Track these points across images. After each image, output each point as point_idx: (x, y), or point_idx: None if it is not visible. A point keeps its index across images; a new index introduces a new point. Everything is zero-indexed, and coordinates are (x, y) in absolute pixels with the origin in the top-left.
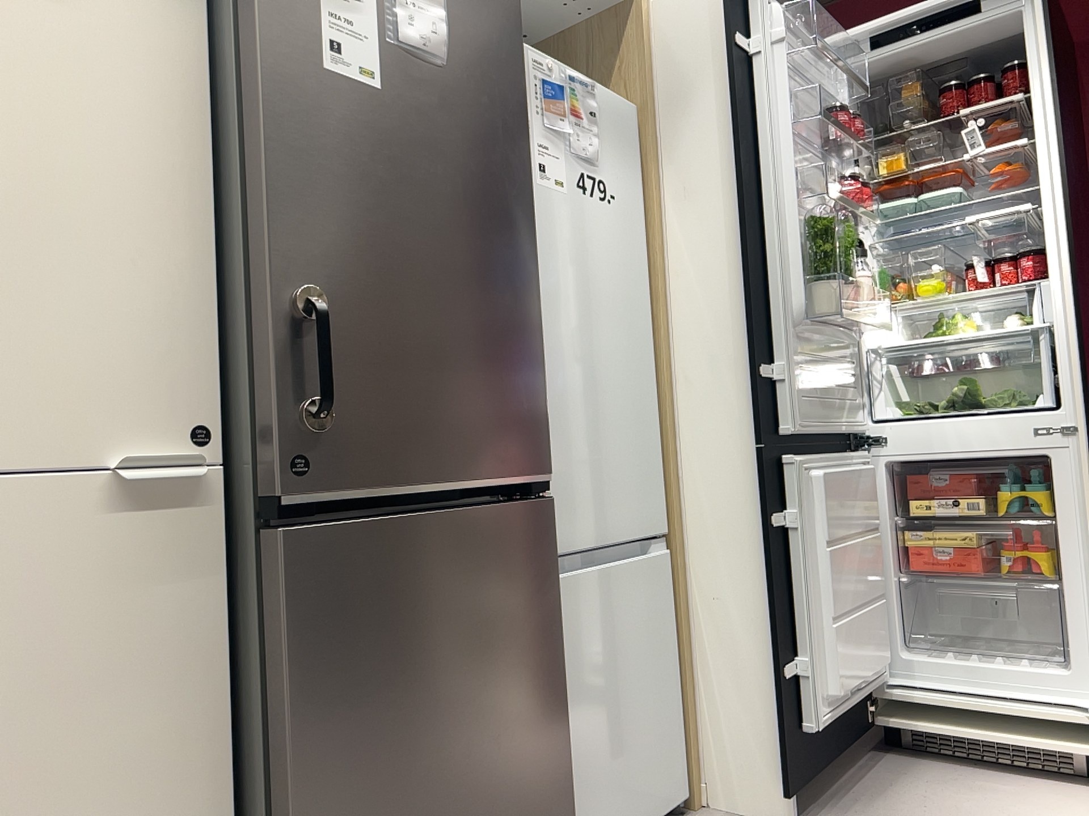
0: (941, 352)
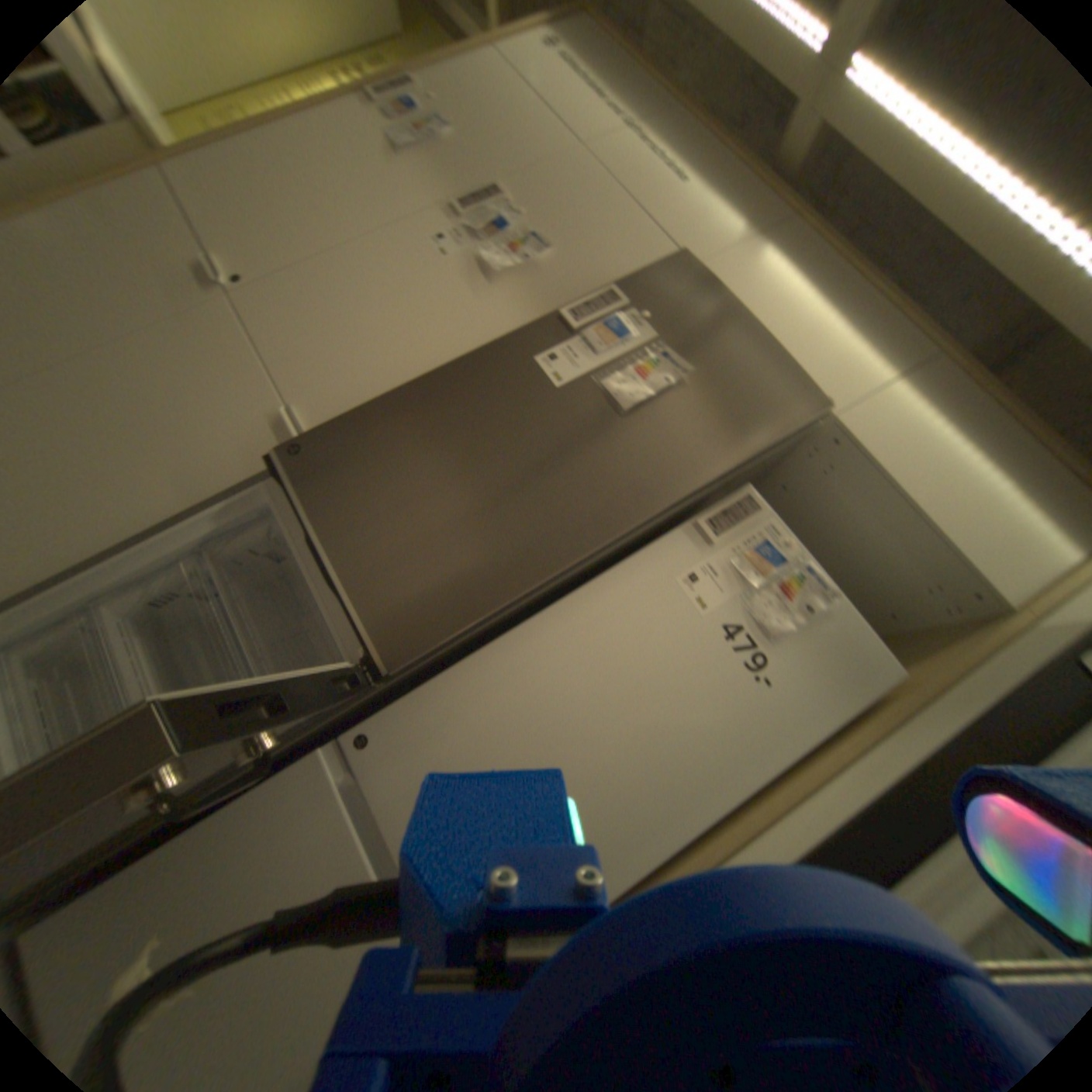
0: None
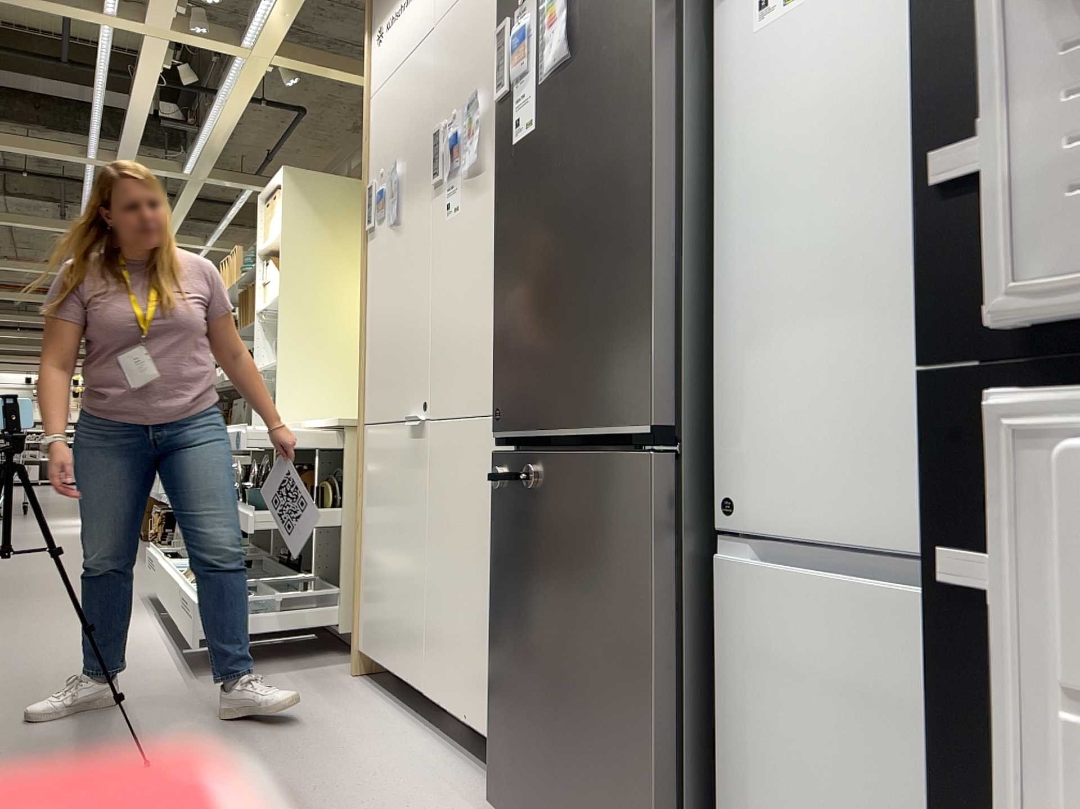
0: None
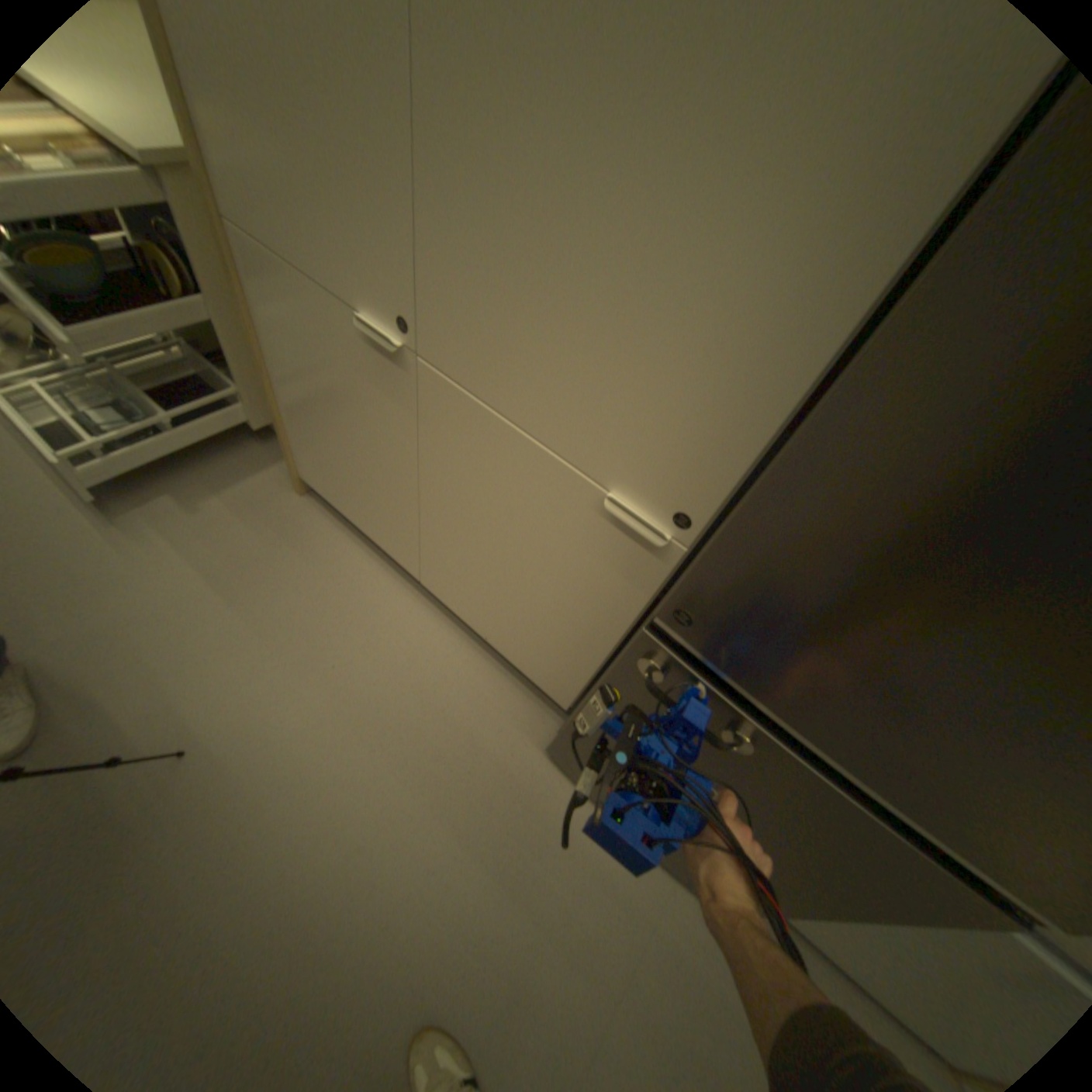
0: None
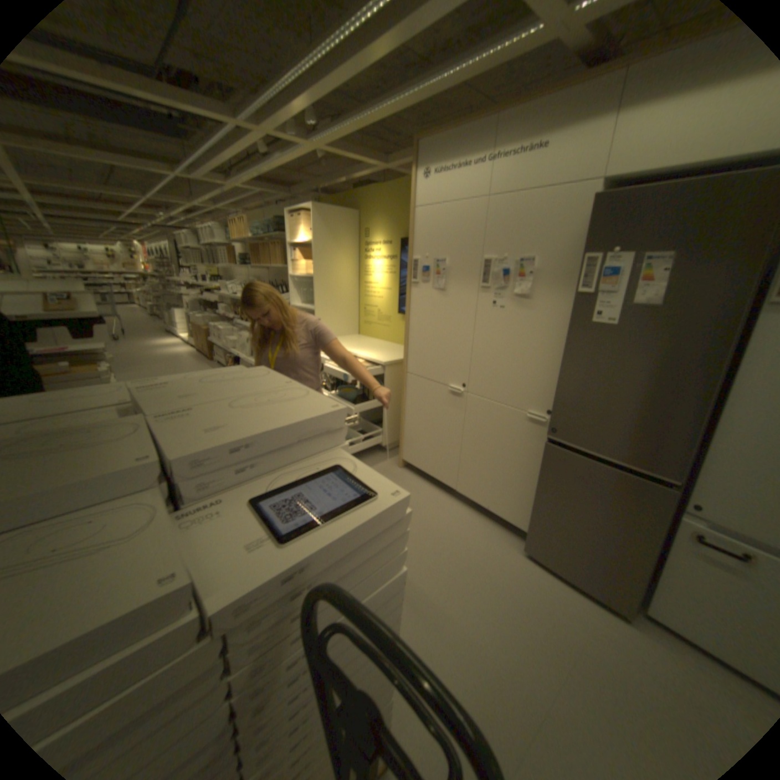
0: None
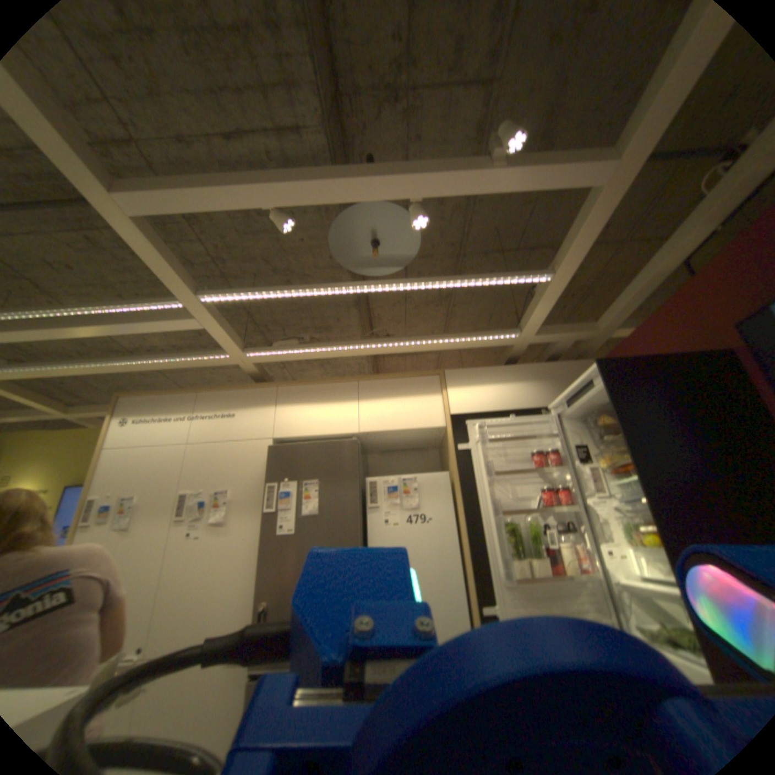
0: (648, 595)
